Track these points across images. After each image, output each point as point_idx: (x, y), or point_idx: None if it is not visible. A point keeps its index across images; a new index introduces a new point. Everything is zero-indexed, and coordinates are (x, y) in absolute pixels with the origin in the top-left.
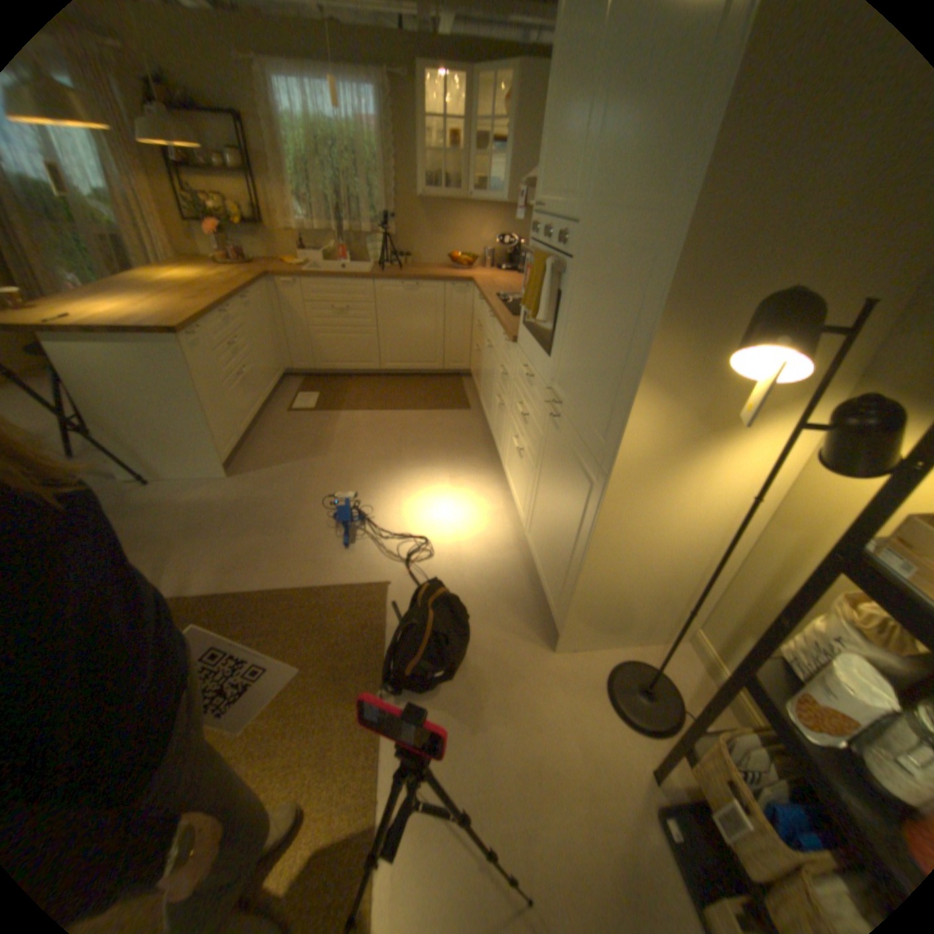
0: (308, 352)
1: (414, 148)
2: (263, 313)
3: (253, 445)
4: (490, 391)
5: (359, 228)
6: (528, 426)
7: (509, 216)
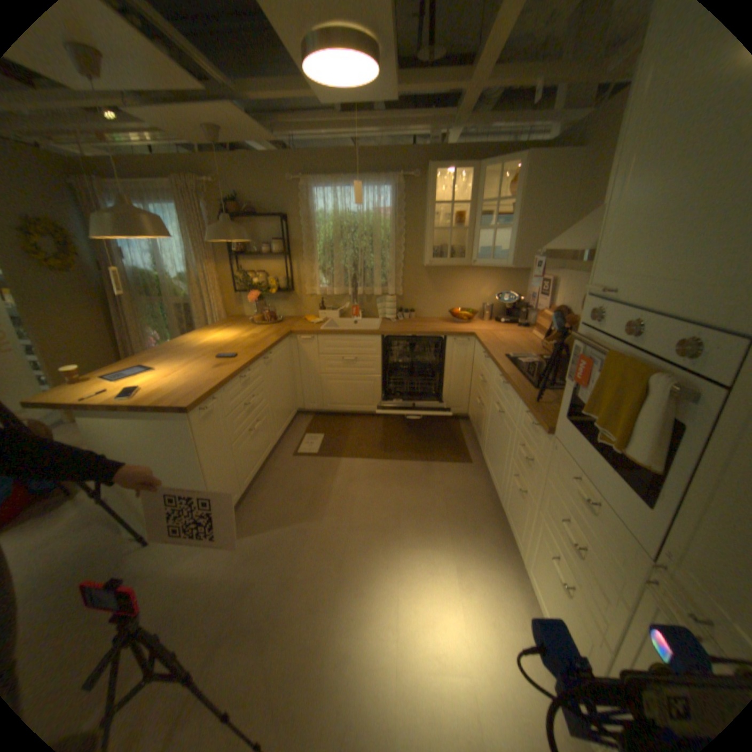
0: (319, 394)
1: (424, 227)
2: (284, 364)
3: (255, 495)
4: (501, 459)
5: (372, 290)
6: (589, 570)
7: (509, 275)
